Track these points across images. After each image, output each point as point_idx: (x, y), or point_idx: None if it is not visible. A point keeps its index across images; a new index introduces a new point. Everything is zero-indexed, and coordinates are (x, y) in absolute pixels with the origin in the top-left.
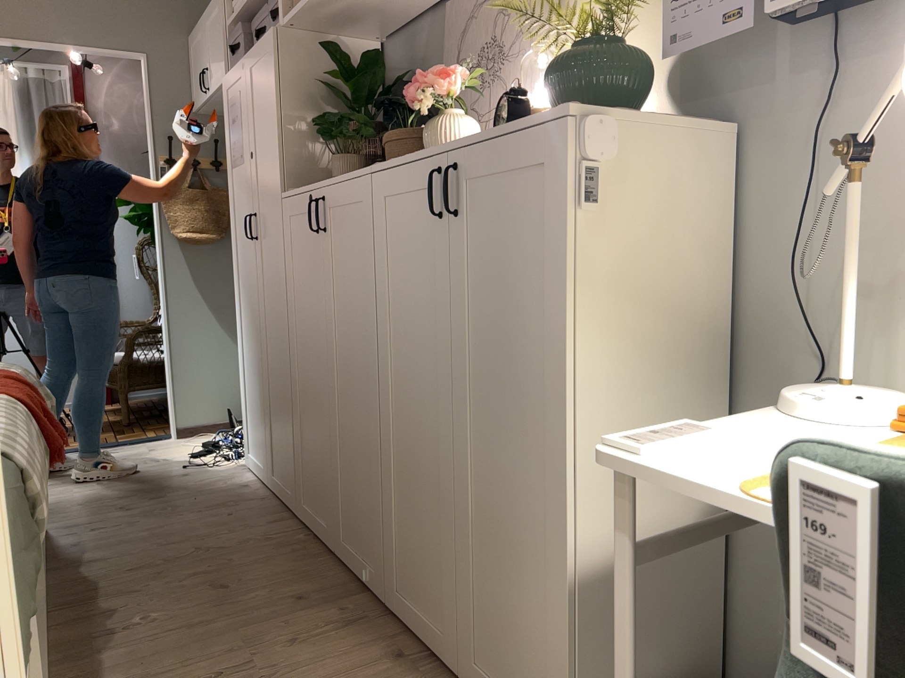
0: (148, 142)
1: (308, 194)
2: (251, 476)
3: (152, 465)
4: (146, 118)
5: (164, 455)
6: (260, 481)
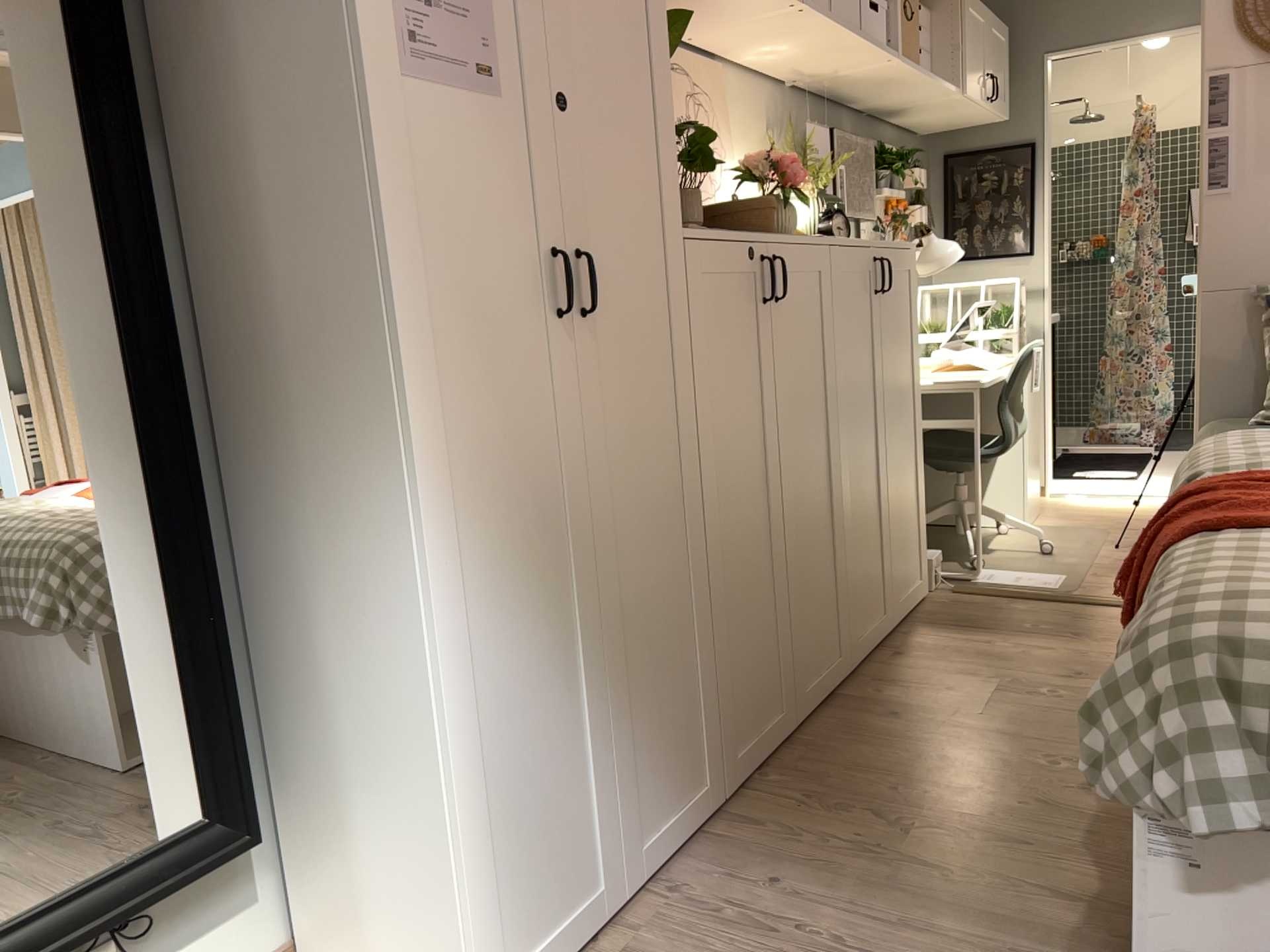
0: None
1: (744, 242)
2: None
3: None
4: None
5: None
6: None
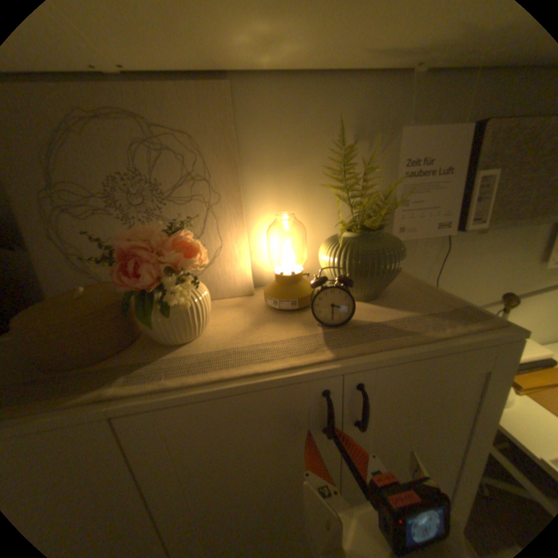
0: None
1: None
2: None
3: None
4: None
5: None
6: None
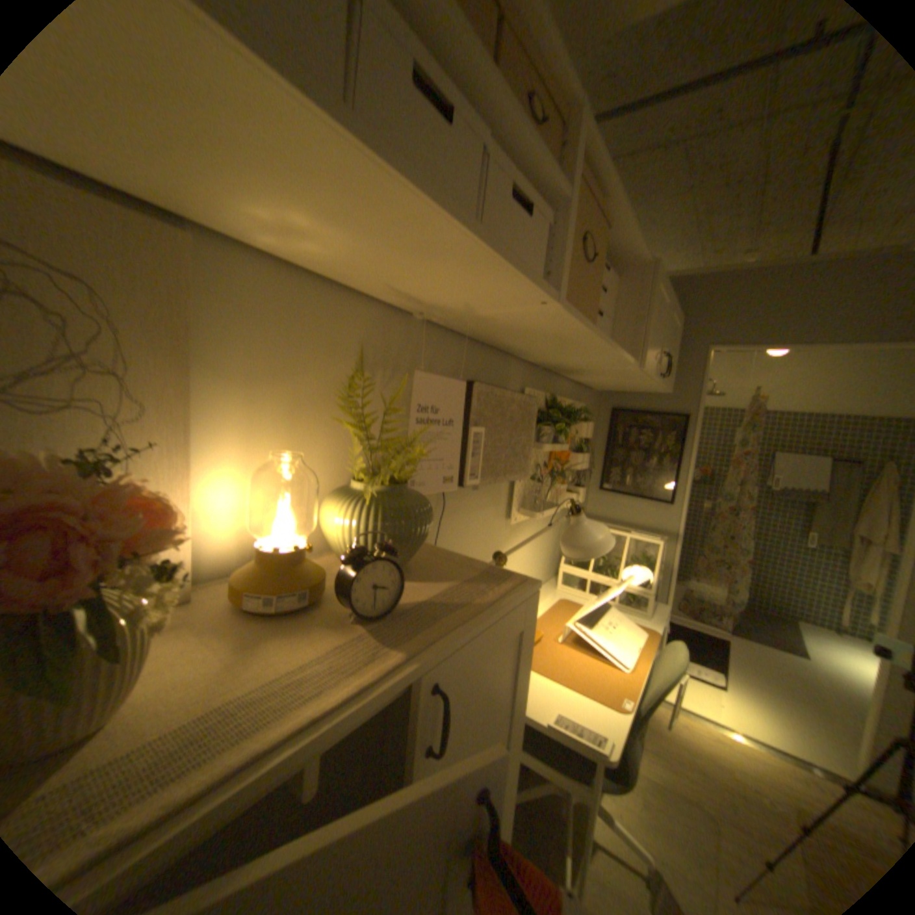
0: None
1: None
2: None
3: None
4: None
5: None
6: None
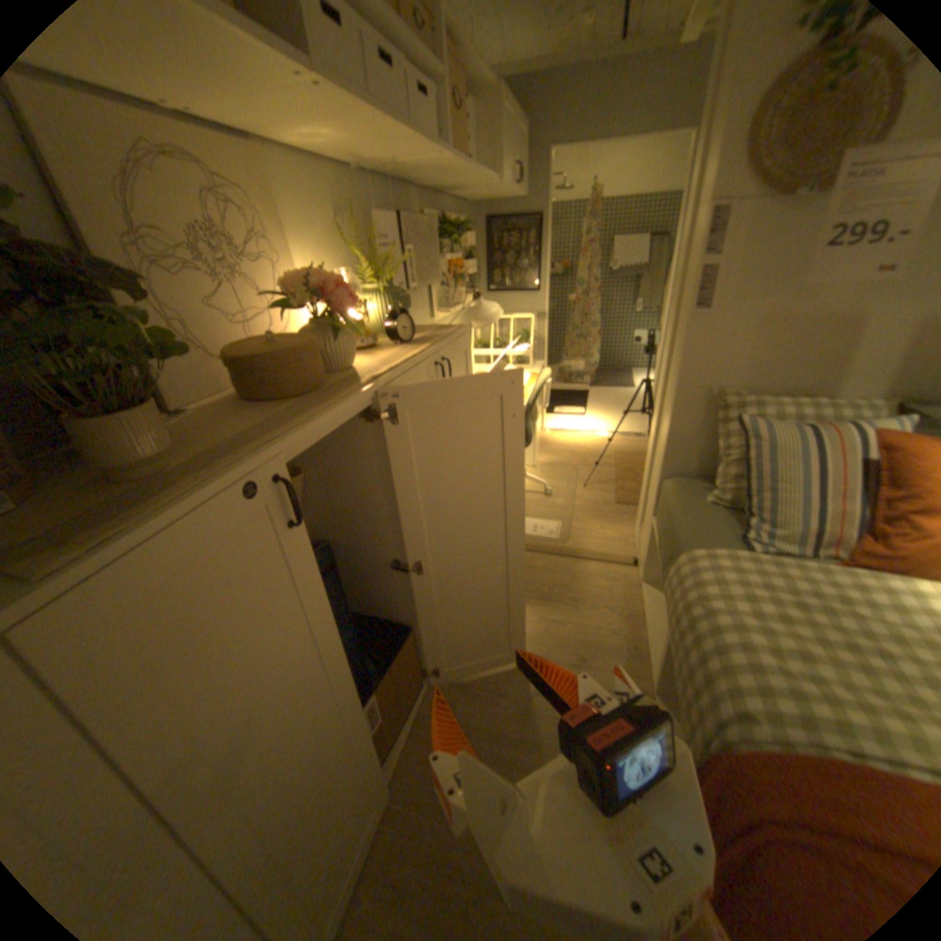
0: None
1: (243, 480)
2: None
3: None
4: None
5: None
6: None
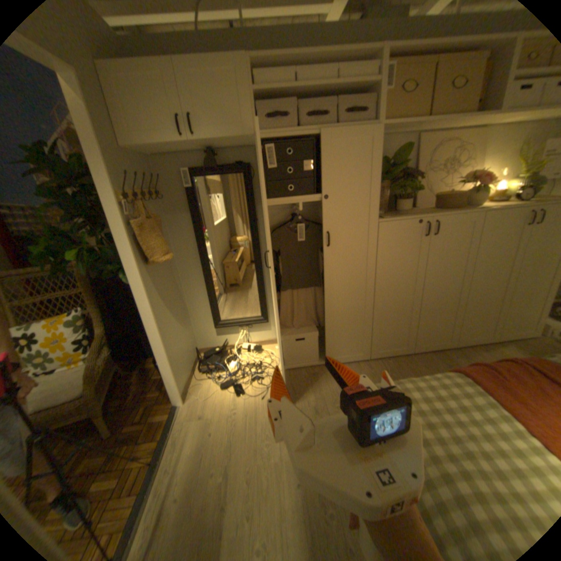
0: (95, 176)
1: (419, 220)
2: (300, 371)
3: (243, 416)
4: (84, 149)
5: (221, 410)
6: (308, 368)
